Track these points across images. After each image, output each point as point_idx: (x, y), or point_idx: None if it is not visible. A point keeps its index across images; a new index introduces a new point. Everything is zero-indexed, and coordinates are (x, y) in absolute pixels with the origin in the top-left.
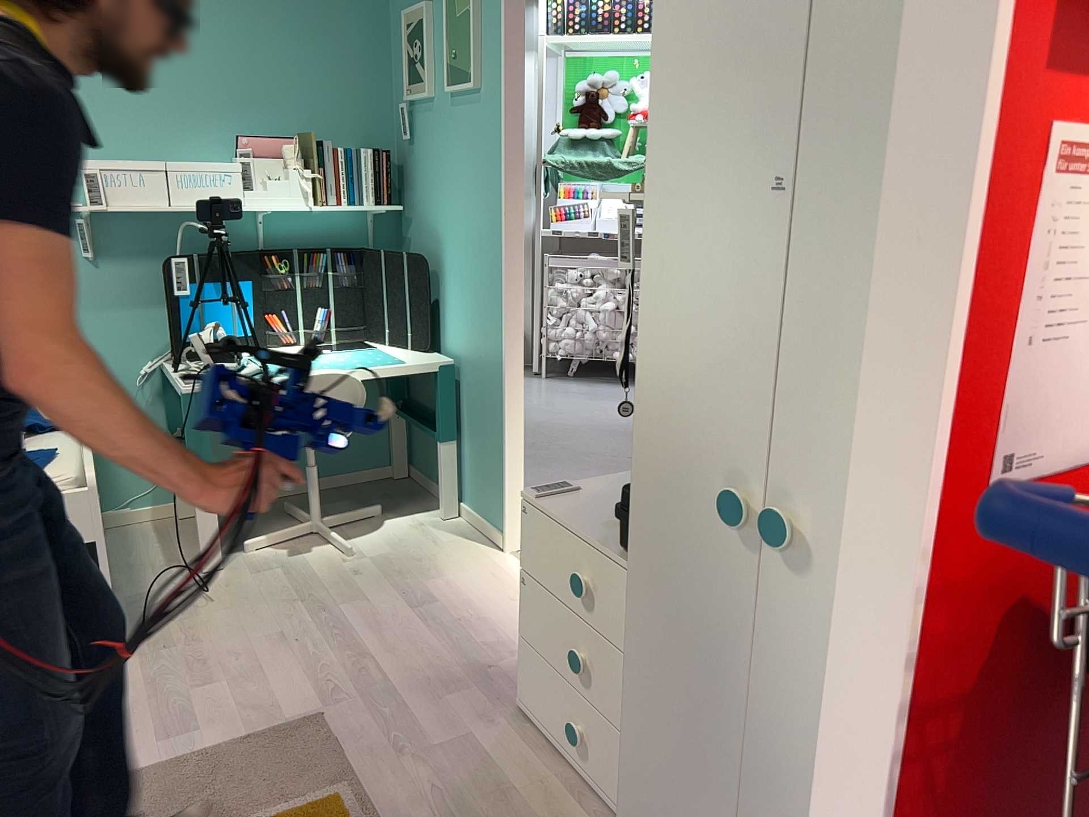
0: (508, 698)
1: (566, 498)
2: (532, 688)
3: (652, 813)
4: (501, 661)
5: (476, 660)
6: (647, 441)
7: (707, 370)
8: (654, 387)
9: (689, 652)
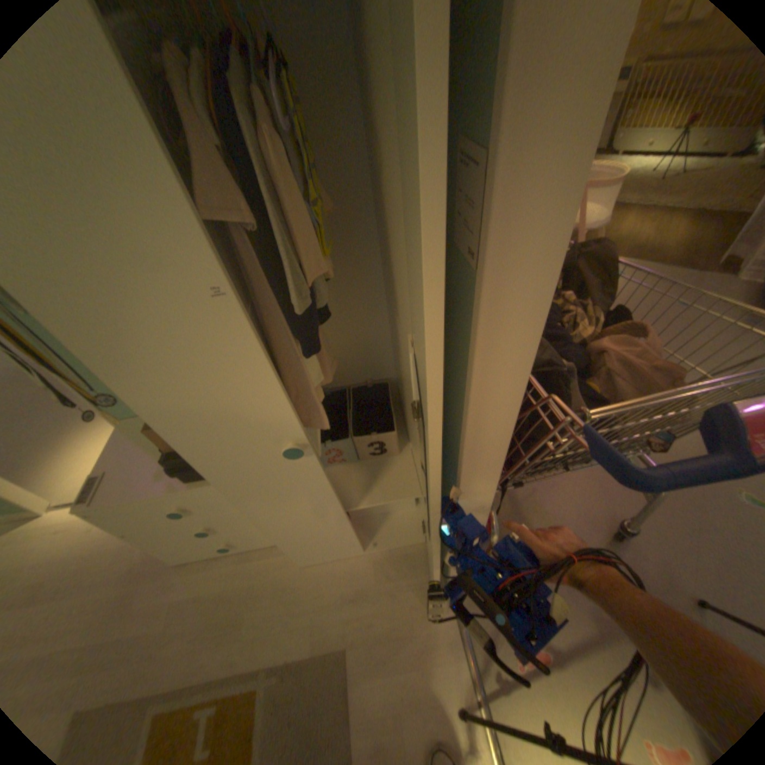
0: (161, 568)
1: (106, 488)
2: (175, 556)
3: (303, 544)
4: (130, 560)
5: (117, 576)
6: (192, 454)
7: (225, 411)
8: (184, 435)
9: (292, 502)
